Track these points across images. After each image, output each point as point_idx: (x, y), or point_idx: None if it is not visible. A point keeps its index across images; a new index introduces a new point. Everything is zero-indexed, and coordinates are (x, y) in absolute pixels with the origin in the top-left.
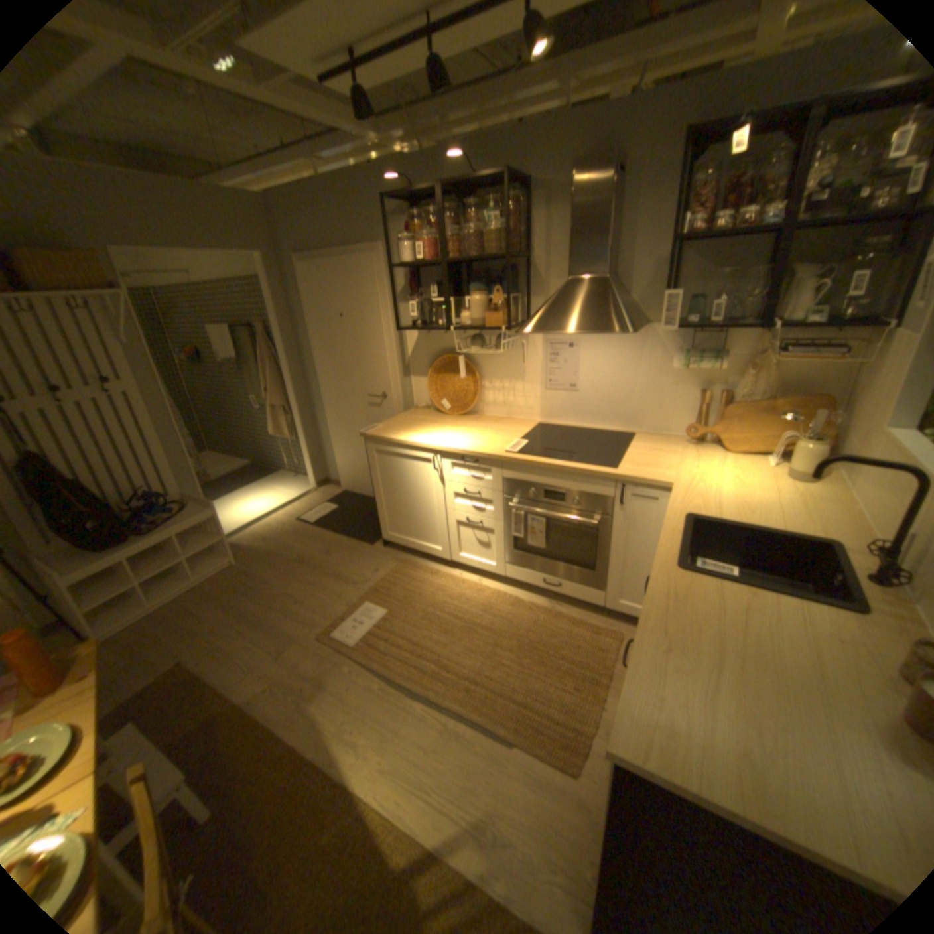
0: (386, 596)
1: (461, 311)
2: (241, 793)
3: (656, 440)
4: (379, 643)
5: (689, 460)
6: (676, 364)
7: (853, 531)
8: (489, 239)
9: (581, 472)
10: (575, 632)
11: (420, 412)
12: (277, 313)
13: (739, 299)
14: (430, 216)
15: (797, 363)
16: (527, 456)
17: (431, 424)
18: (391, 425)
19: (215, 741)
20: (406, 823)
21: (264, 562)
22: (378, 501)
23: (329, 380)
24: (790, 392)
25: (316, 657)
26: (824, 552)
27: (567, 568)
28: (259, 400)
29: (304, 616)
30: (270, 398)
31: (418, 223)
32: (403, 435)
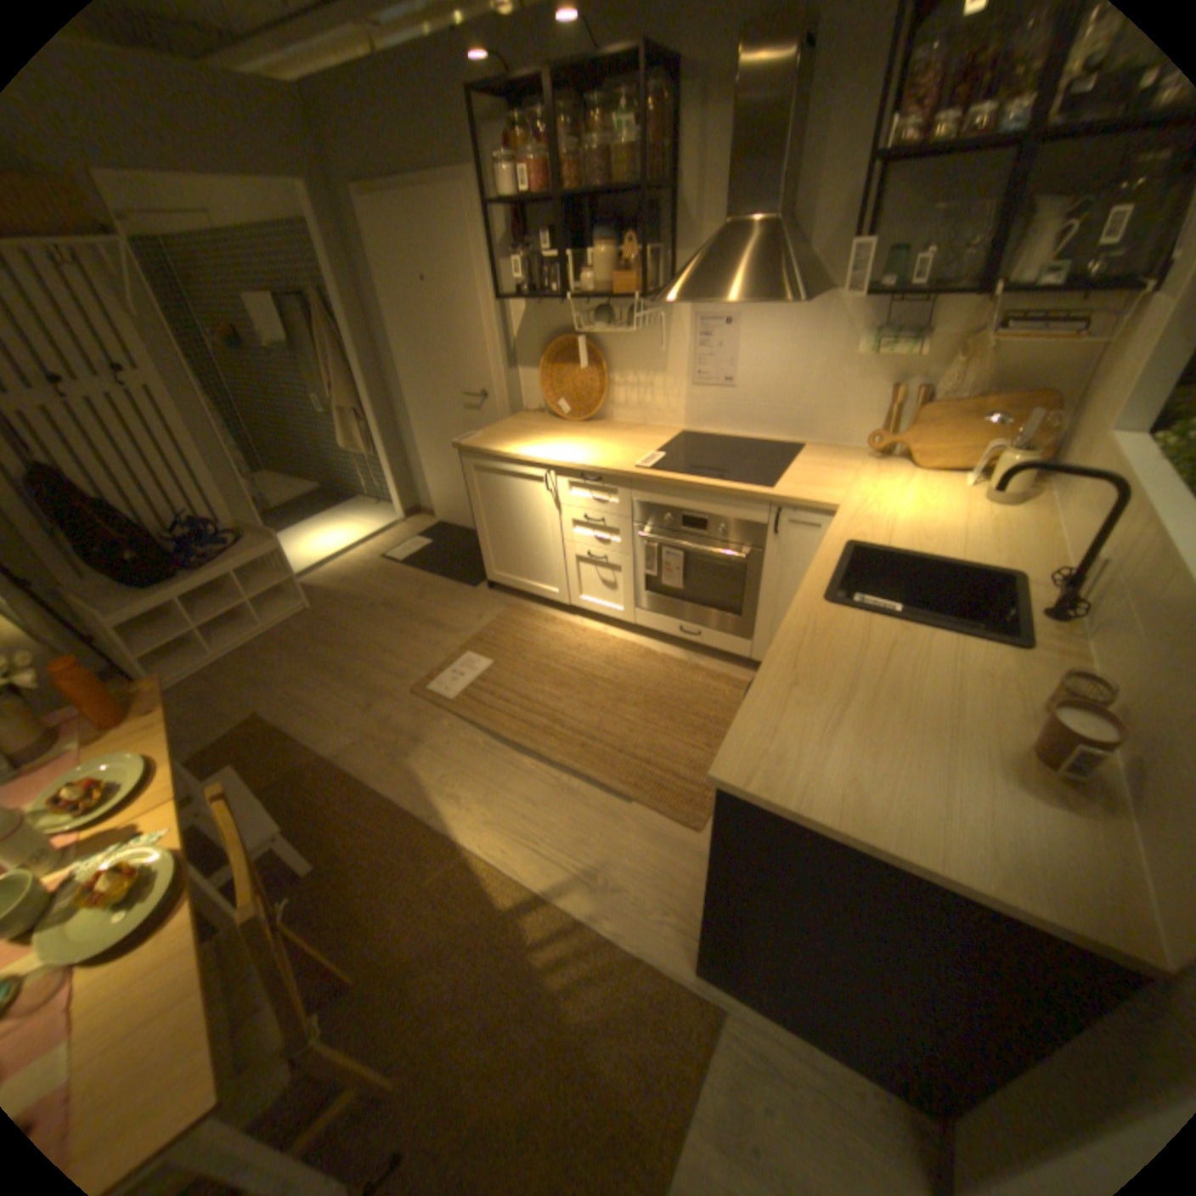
0: (491, 645)
1: (582, 271)
2: (335, 841)
3: (829, 453)
4: (483, 695)
5: (866, 478)
6: (863, 348)
7: (1046, 561)
8: (620, 160)
9: (728, 492)
10: (712, 685)
11: (531, 417)
12: (335, 276)
13: (953, 251)
14: (538, 123)
15: (1022, 347)
16: (662, 473)
17: (544, 433)
18: (493, 433)
19: (303, 792)
20: (513, 870)
21: (345, 606)
22: (480, 533)
23: (411, 374)
24: (1008, 387)
25: (411, 710)
26: (1004, 585)
27: (708, 613)
28: (322, 401)
29: (395, 666)
30: (336, 399)
31: (521, 134)
32: (507, 446)
